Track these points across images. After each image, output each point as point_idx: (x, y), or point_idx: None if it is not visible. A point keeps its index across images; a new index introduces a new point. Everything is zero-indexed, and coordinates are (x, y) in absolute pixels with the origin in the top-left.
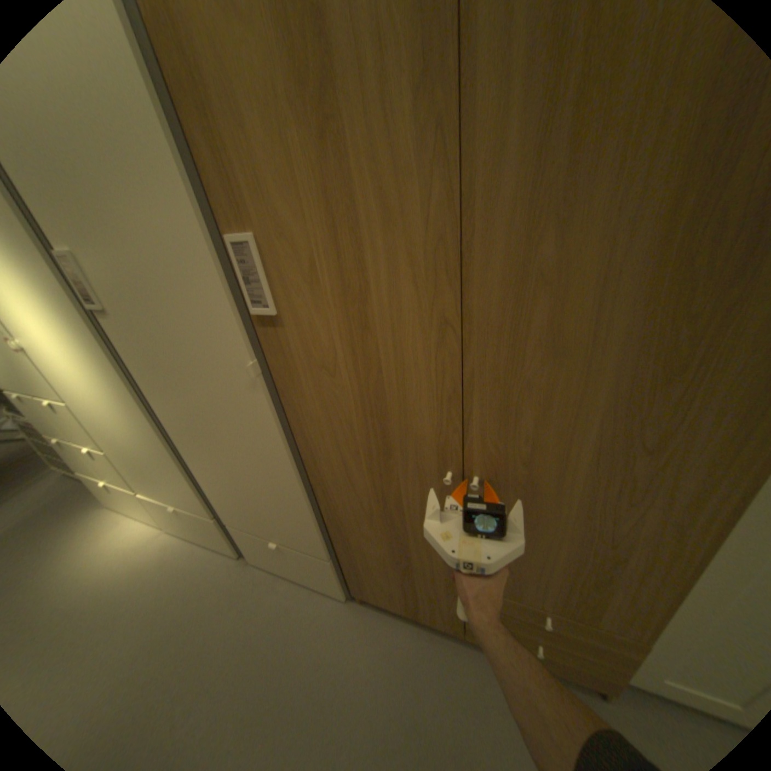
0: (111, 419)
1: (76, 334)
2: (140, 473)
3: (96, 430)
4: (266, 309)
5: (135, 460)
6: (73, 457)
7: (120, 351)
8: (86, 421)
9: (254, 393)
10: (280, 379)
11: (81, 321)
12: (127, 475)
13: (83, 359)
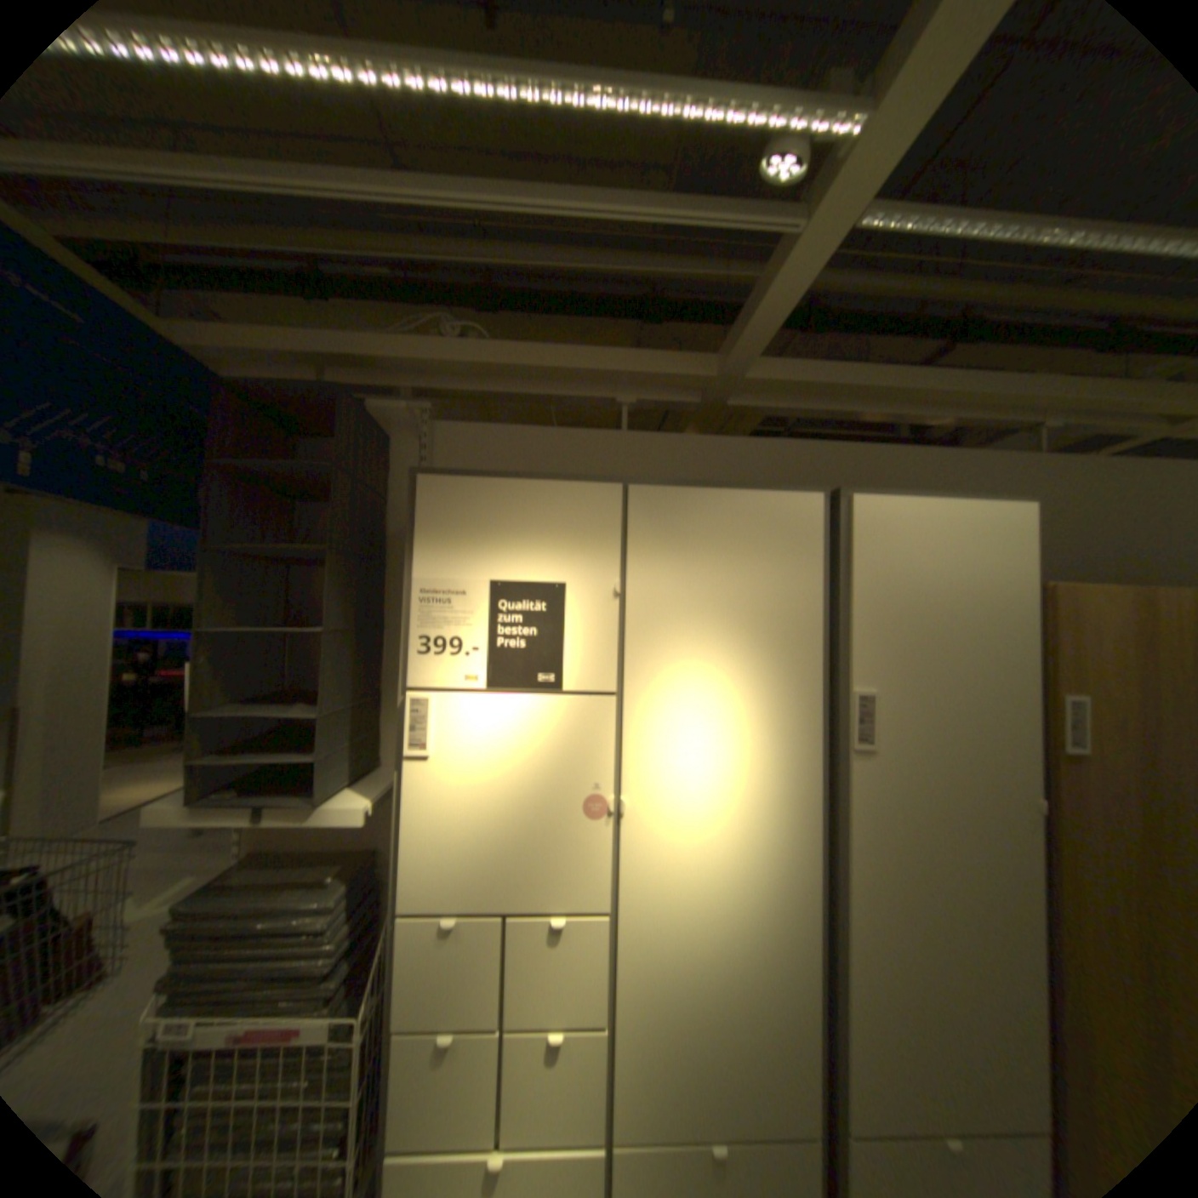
0: (724, 929)
1: (788, 782)
2: (690, 1063)
3: (649, 968)
4: (1083, 751)
5: (707, 1024)
6: (449, 1087)
7: (858, 801)
8: (639, 949)
9: (1032, 838)
10: (1060, 818)
11: (817, 765)
12: (636, 1084)
13: (767, 818)
